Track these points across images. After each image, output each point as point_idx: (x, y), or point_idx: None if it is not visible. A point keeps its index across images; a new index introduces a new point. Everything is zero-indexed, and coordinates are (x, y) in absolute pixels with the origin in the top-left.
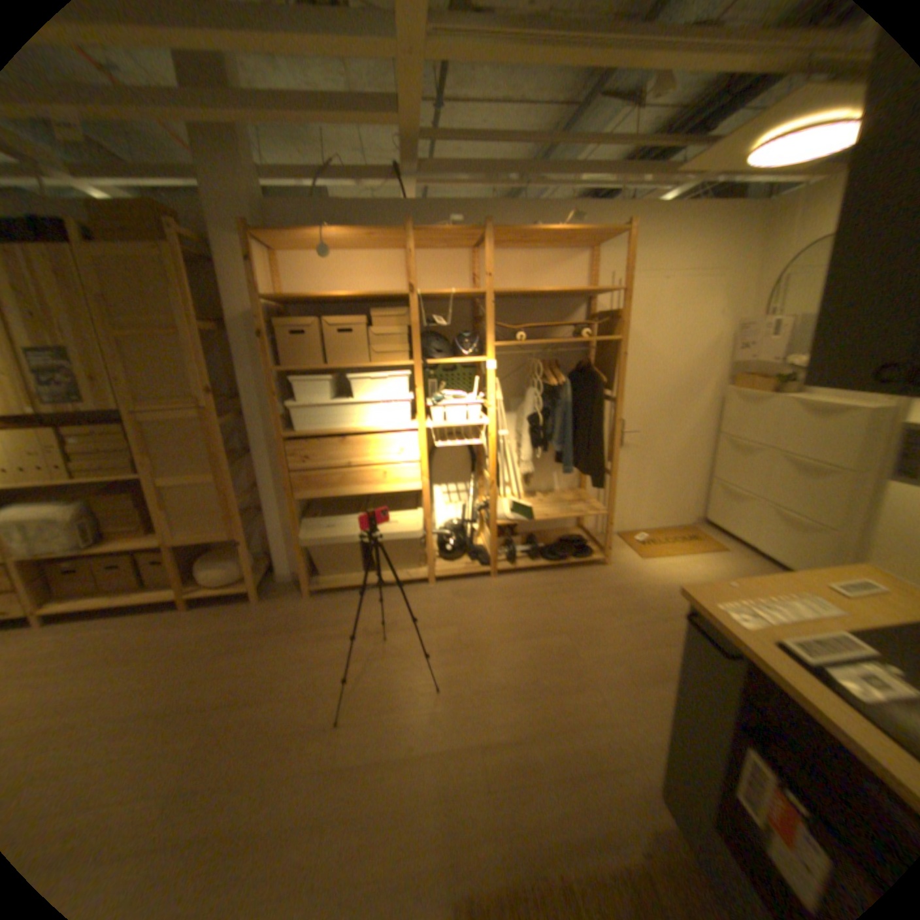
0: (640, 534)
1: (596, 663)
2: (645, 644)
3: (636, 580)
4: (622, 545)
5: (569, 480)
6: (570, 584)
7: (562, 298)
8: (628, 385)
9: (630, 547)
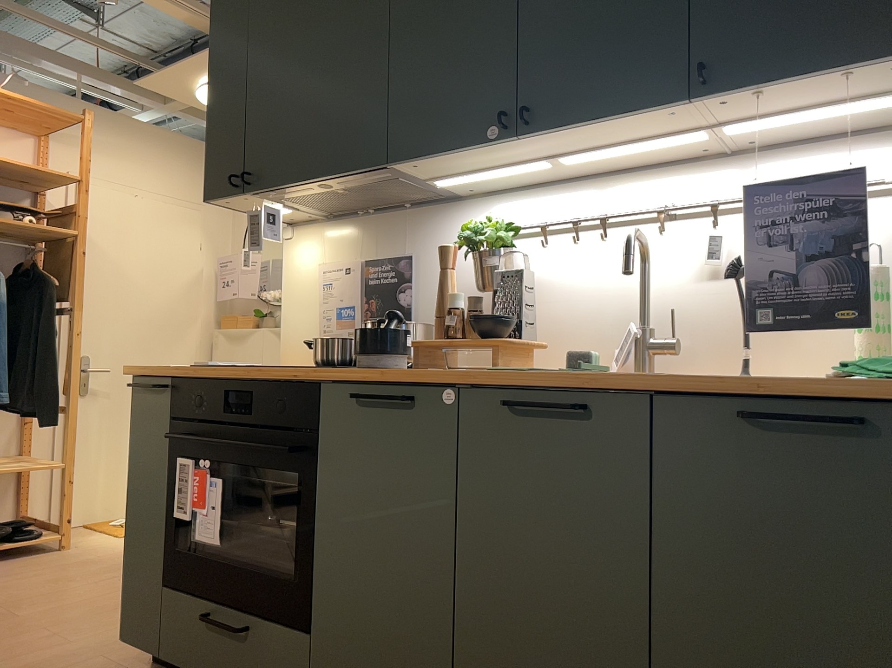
0: (118, 520)
1: (42, 614)
2: (115, 588)
3: (107, 552)
4: (91, 532)
5: (5, 443)
6: (3, 571)
7: (2, 185)
8: (97, 311)
9: (102, 531)
